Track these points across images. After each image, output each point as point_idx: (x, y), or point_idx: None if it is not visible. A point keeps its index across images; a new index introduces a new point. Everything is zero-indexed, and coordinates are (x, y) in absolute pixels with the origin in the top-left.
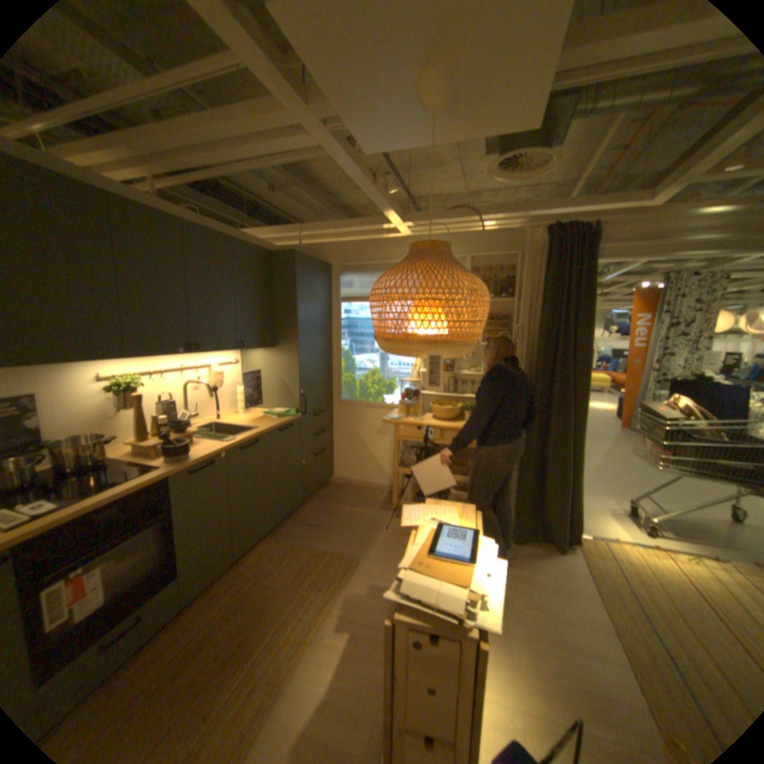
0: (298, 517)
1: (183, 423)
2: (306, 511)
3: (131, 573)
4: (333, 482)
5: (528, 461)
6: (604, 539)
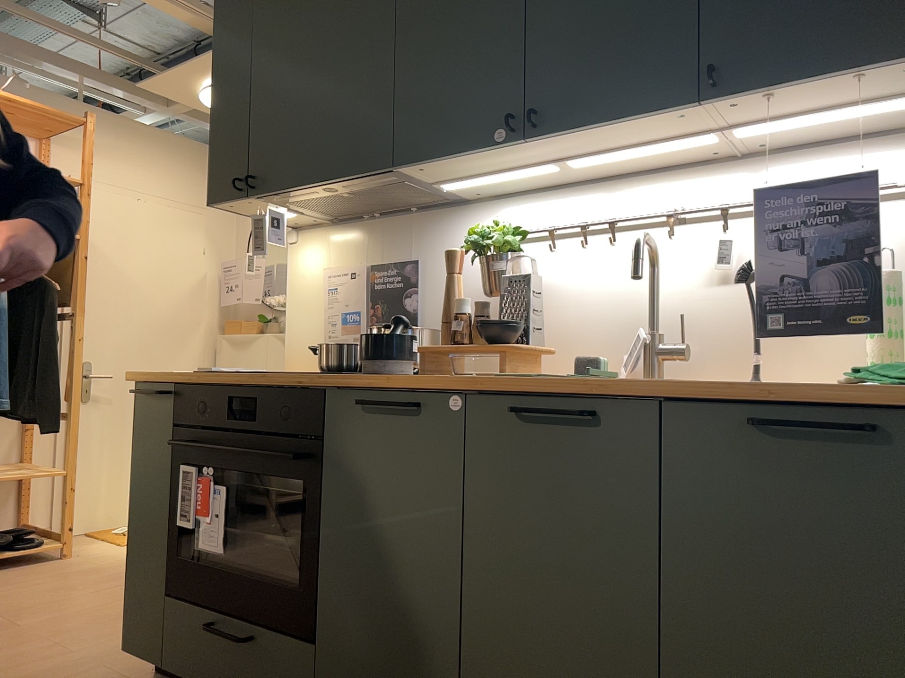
0: None
1: (514, 324)
2: None
3: (287, 555)
4: None
5: None
6: None
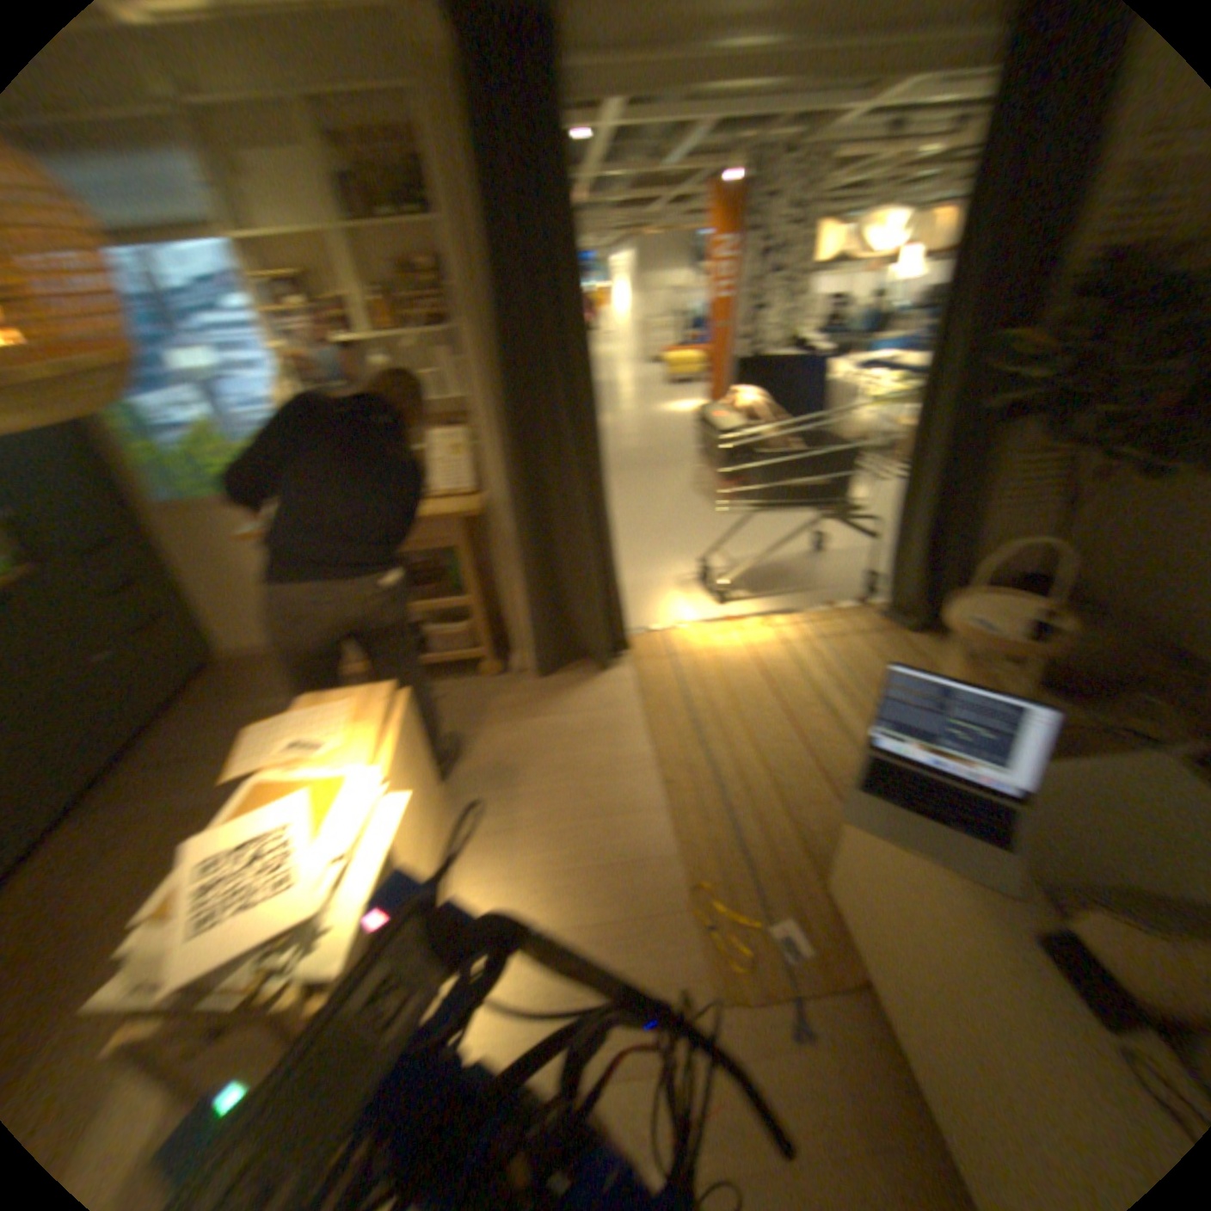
0: (132, 760)
1: None
2: (151, 743)
3: None
4: (212, 664)
5: (521, 552)
6: (659, 626)
